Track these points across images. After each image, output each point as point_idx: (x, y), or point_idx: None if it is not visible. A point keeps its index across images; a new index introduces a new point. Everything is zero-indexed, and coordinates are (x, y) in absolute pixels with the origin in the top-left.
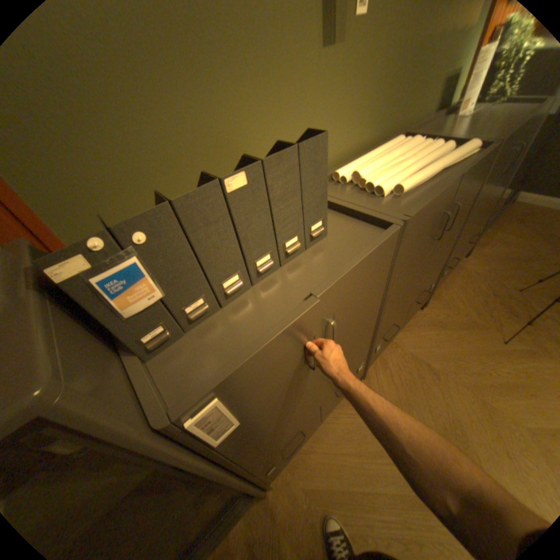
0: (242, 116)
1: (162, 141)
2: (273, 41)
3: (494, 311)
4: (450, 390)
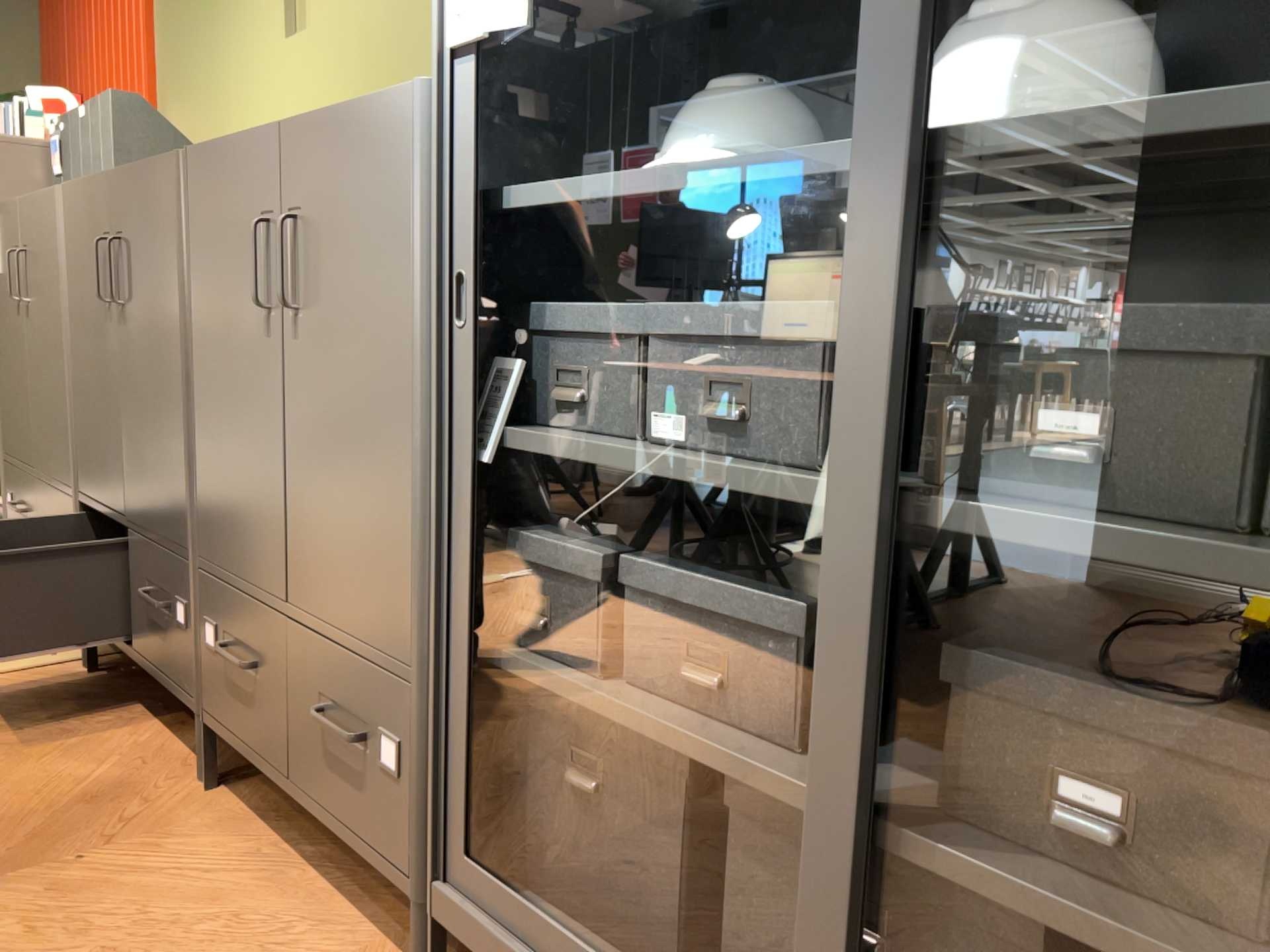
0: (230, 108)
1: (196, 120)
2: (251, 43)
3: (14, 941)
4: None
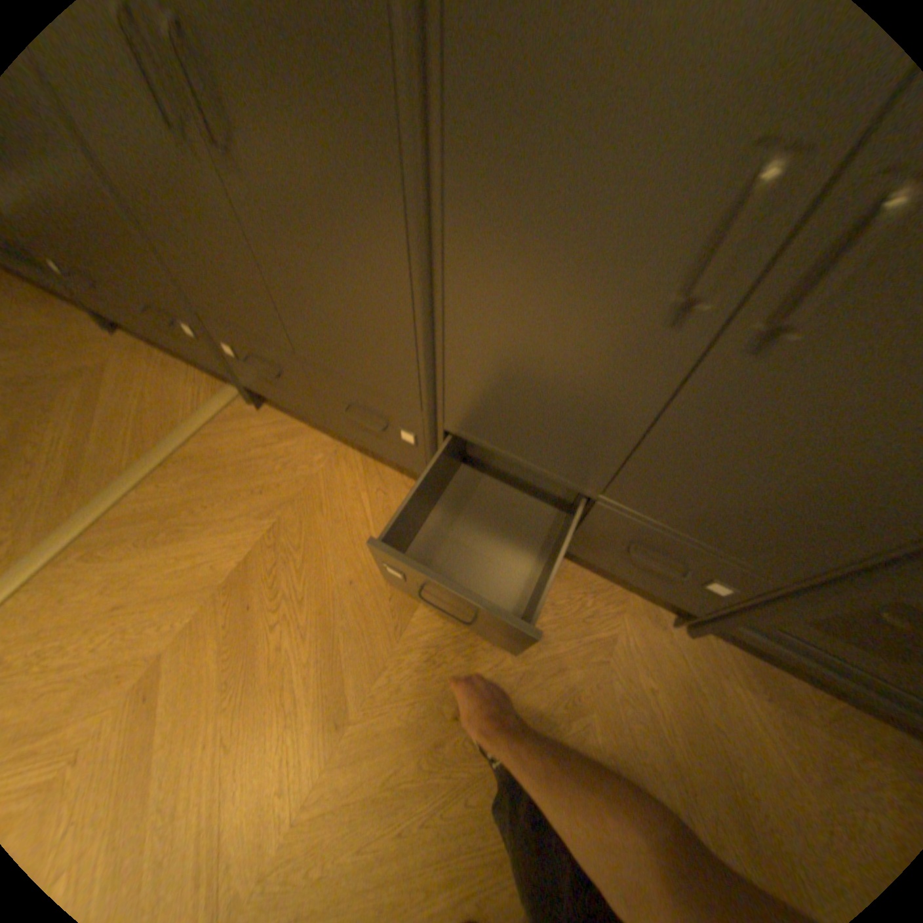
0: None
1: None
2: None
3: (462, 660)
4: (238, 532)
